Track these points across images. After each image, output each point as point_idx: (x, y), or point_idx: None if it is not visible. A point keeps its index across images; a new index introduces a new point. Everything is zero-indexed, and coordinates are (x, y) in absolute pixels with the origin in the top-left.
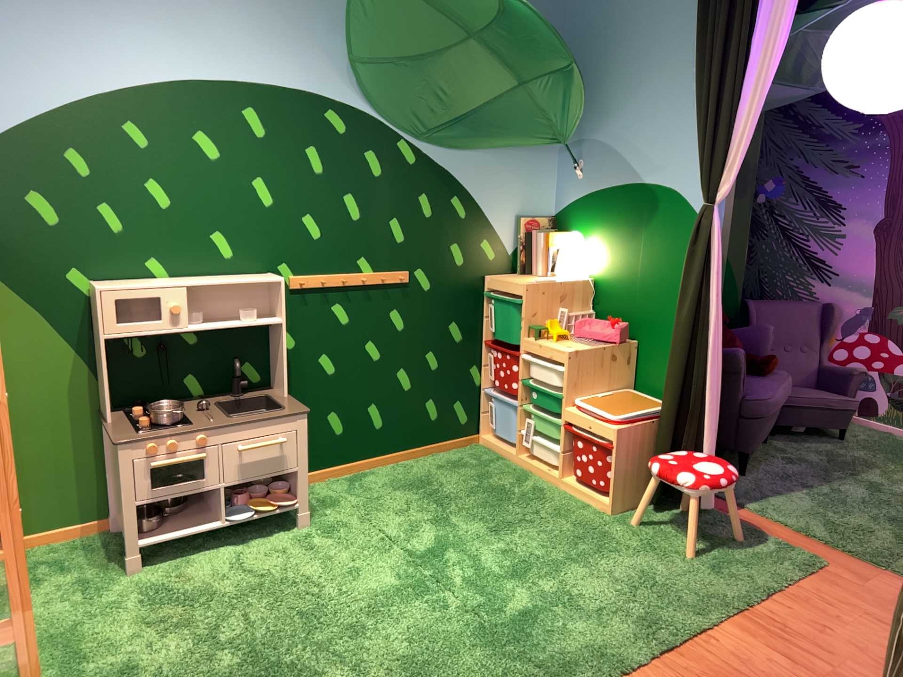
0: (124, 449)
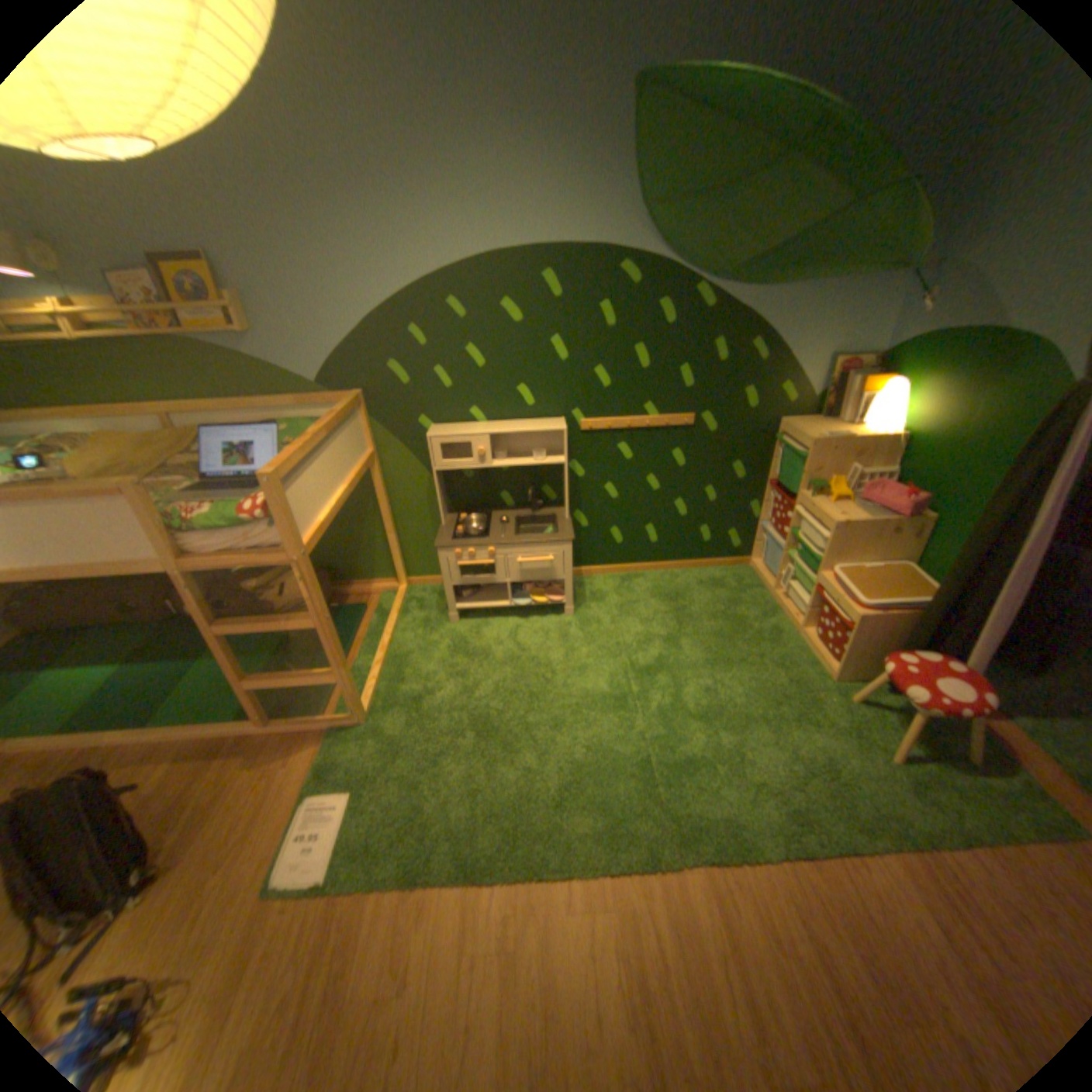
0: (440, 552)
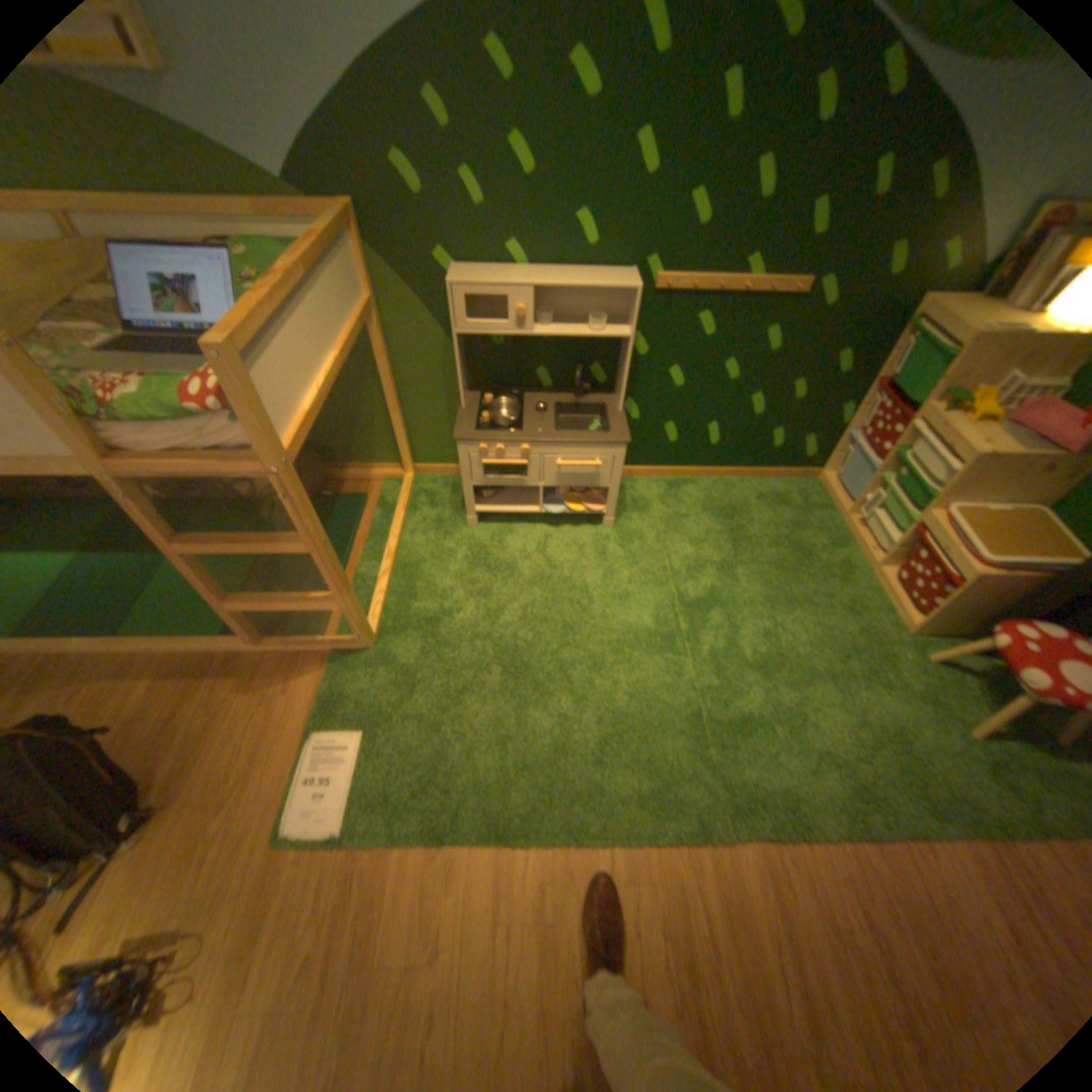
0: (461, 447)
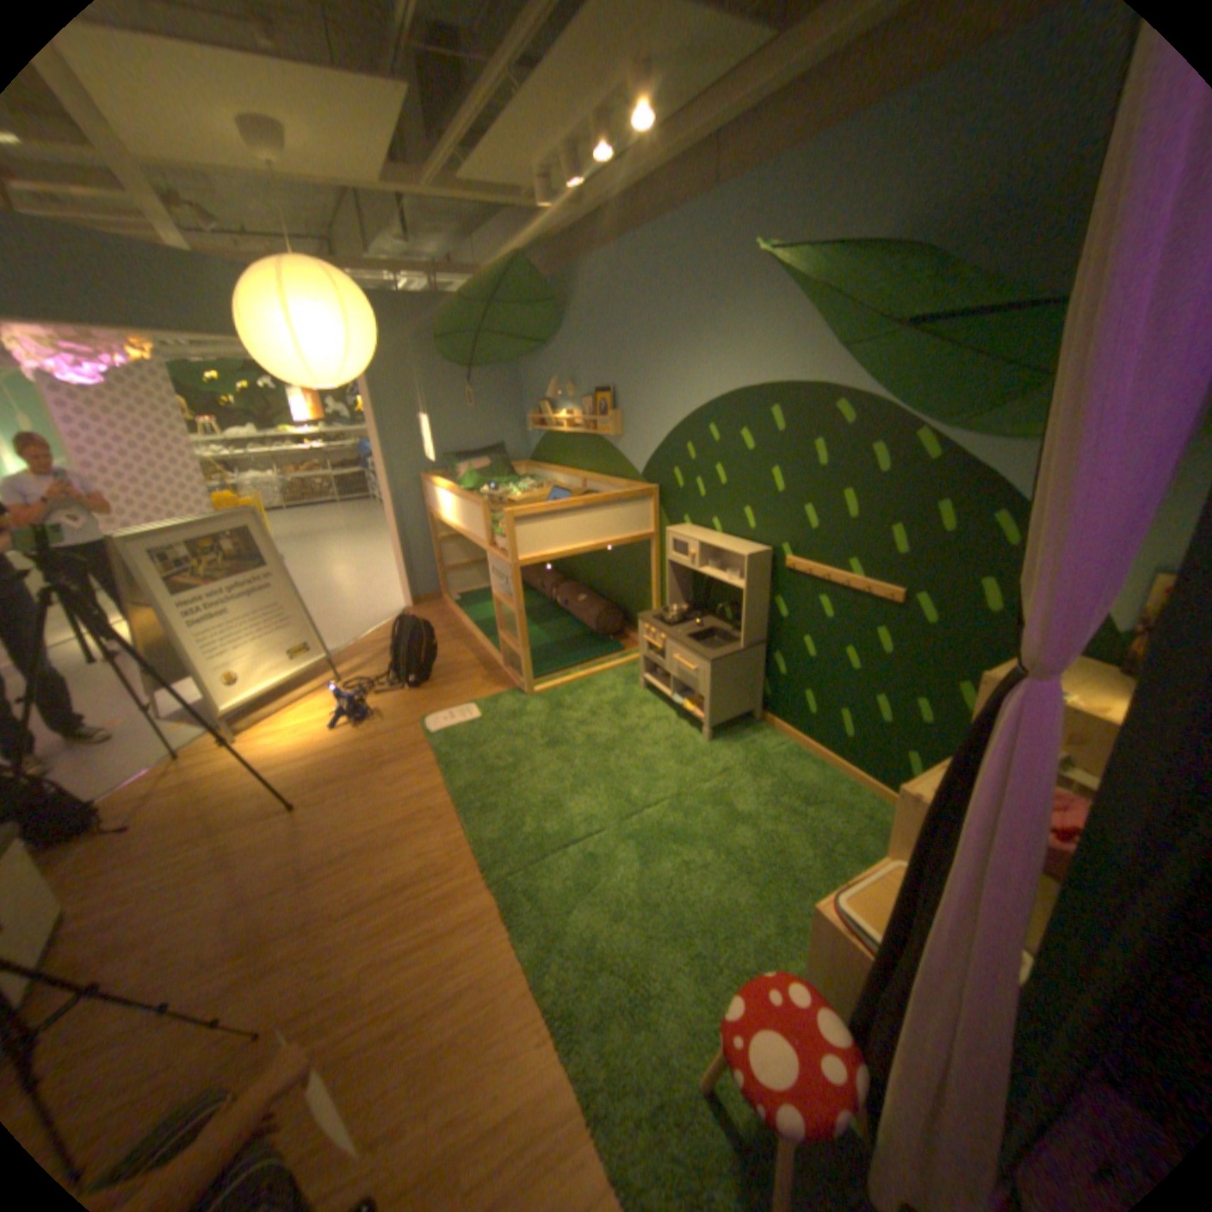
0: (638, 622)
